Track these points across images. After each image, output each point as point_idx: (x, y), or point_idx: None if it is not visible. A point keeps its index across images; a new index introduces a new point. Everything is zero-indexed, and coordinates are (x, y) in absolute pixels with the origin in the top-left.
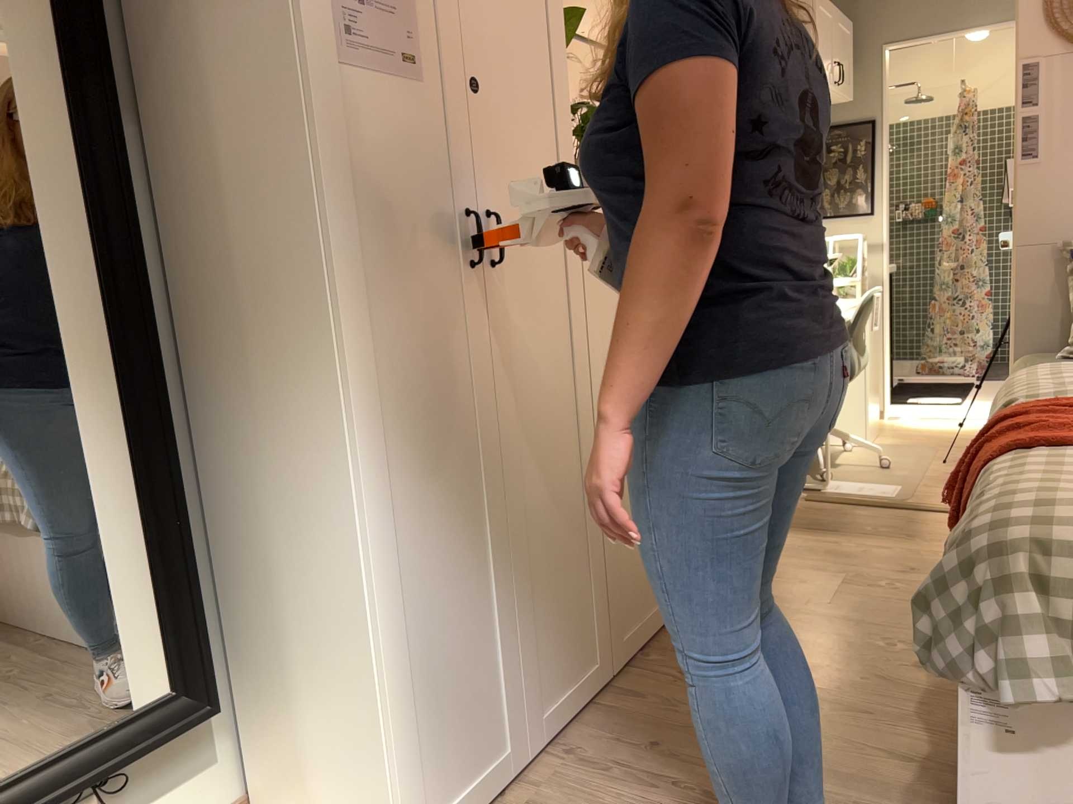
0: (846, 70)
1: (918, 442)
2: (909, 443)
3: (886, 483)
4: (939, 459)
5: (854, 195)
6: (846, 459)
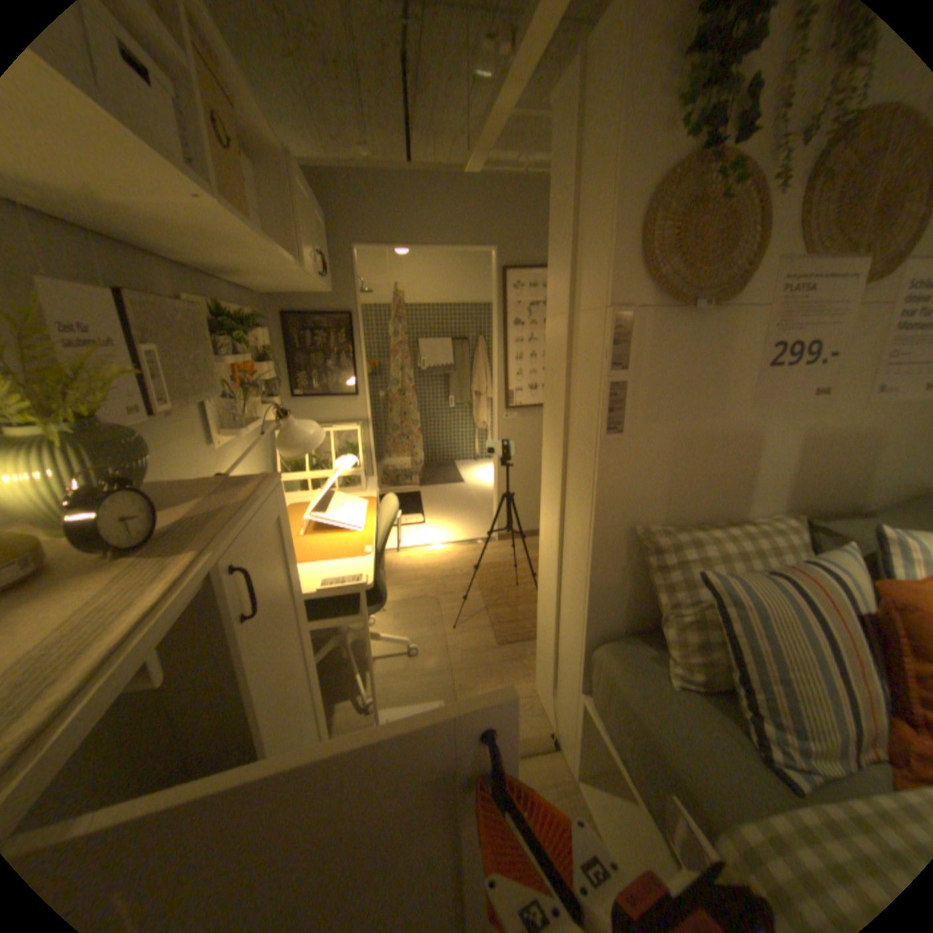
0: (326, 259)
1: (423, 593)
2: (417, 597)
3: (430, 698)
4: (451, 625)
5: (344, 377)
6: (378, 646)
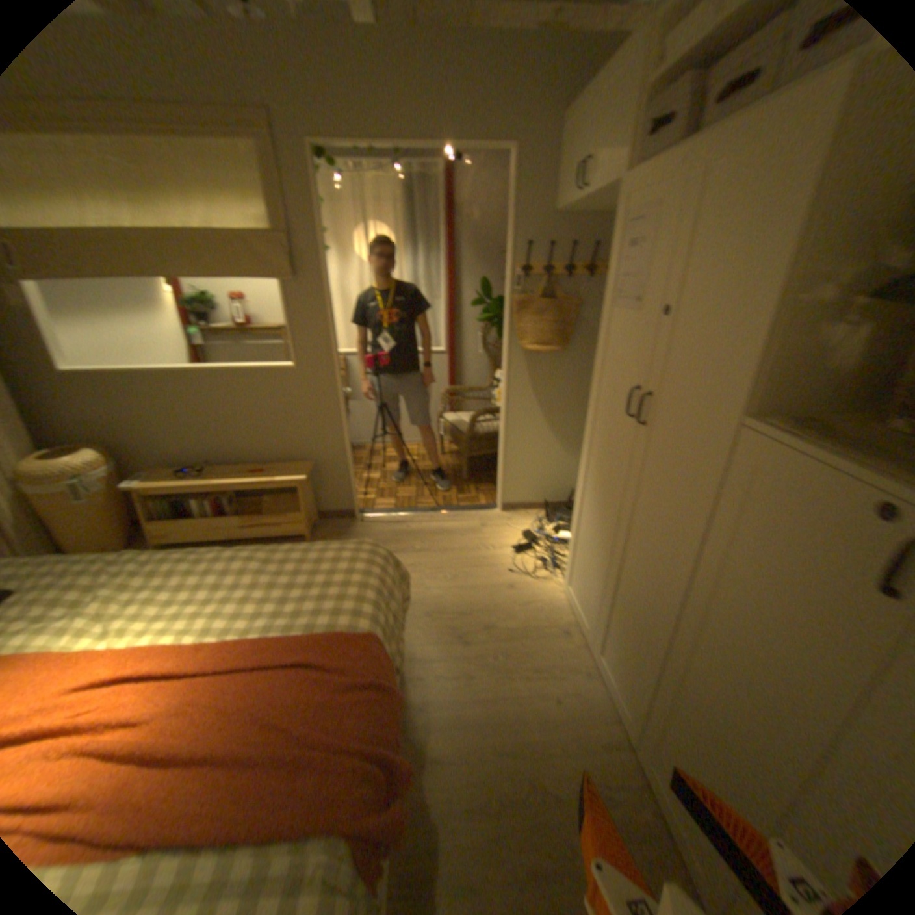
0: None
1: None
2: None
3: None
4: None
5: None
6: None
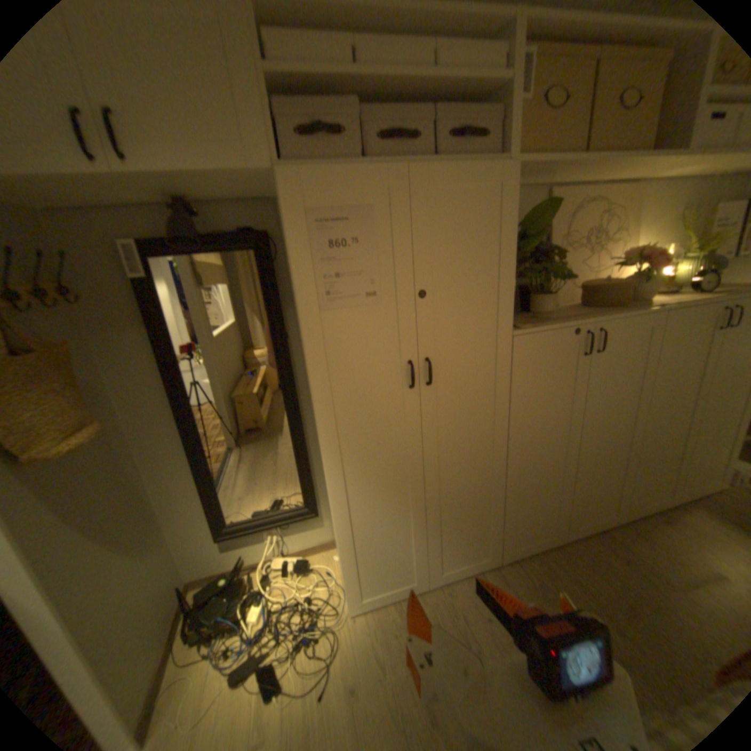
0: None
1: None
2: None
3: None
4: None
5: None
6: None
